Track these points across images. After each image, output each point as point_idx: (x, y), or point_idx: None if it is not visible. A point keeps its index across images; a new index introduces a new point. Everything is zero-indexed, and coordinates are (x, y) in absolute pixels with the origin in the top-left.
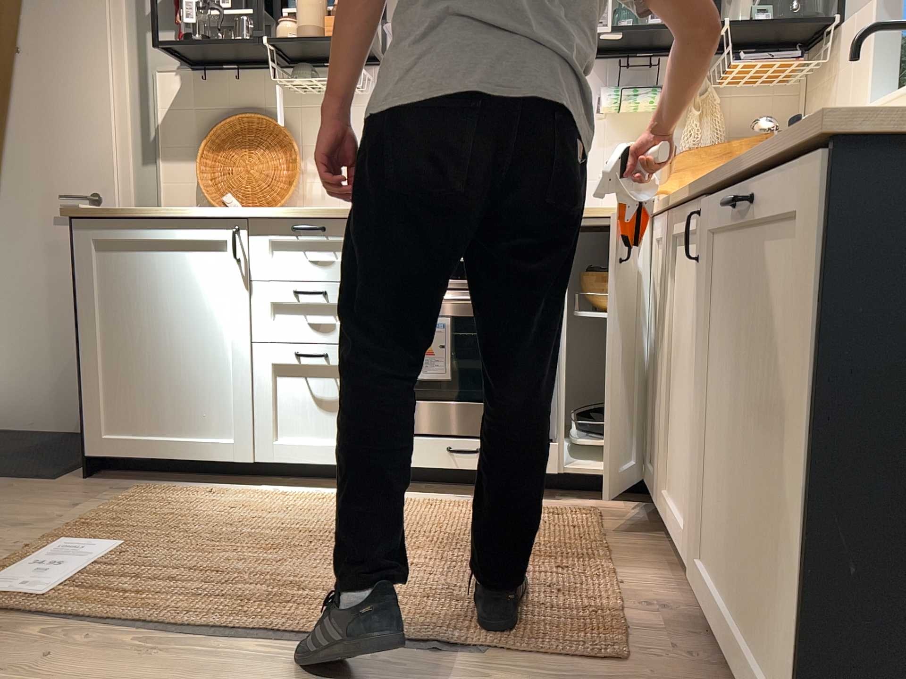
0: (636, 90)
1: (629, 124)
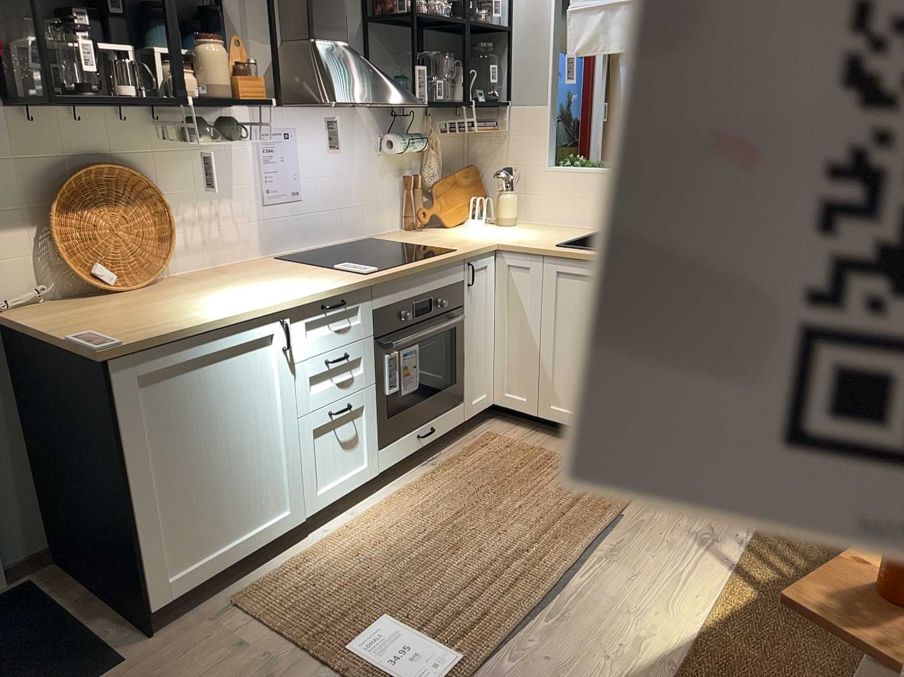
0: (414, 139)
1: (395, 158)
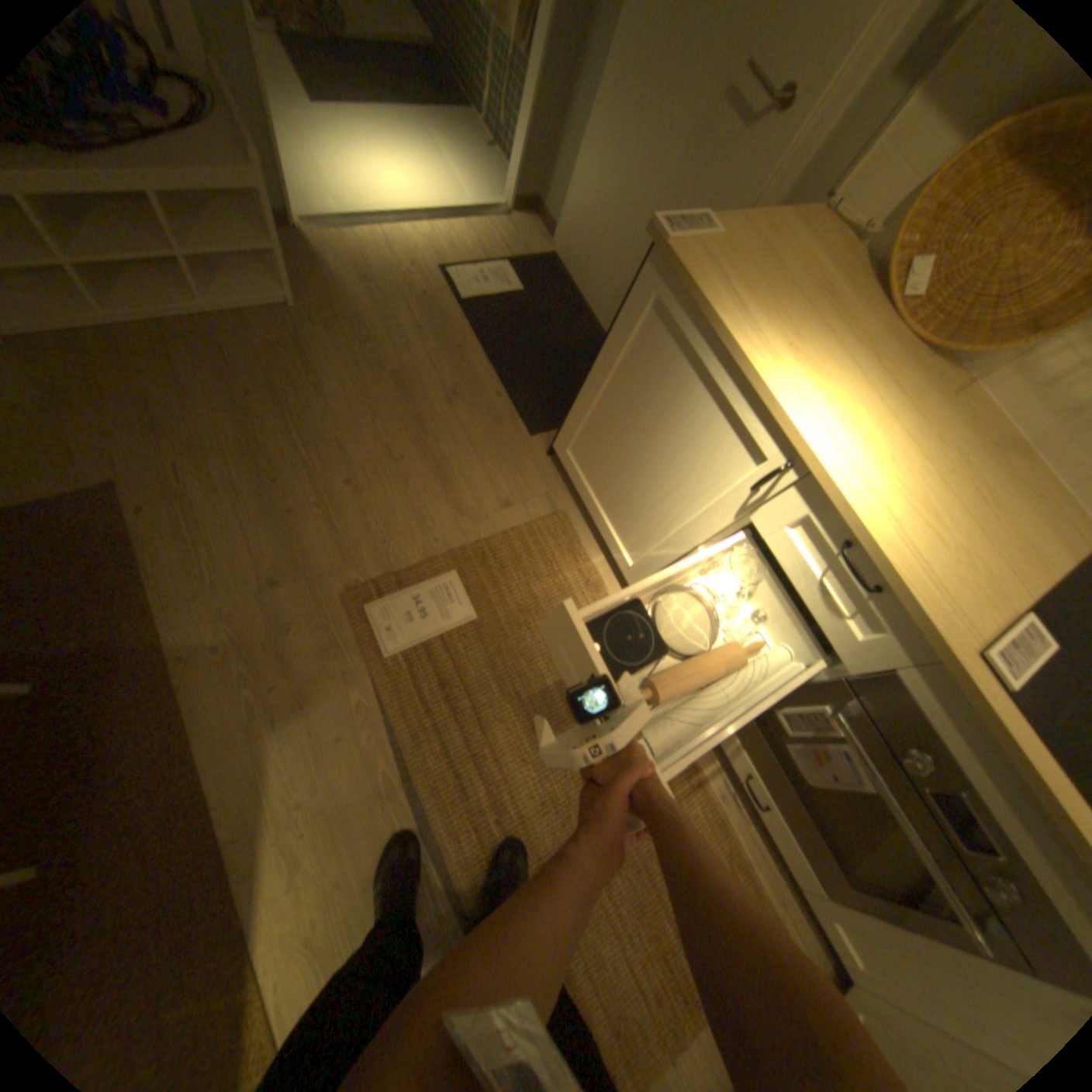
0: None
1: None
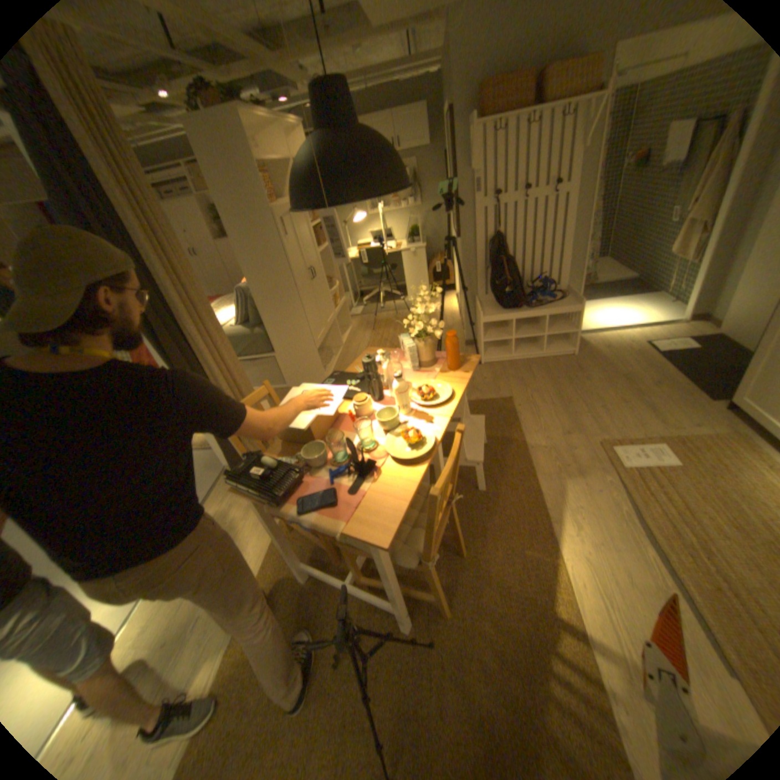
0: None
1: None
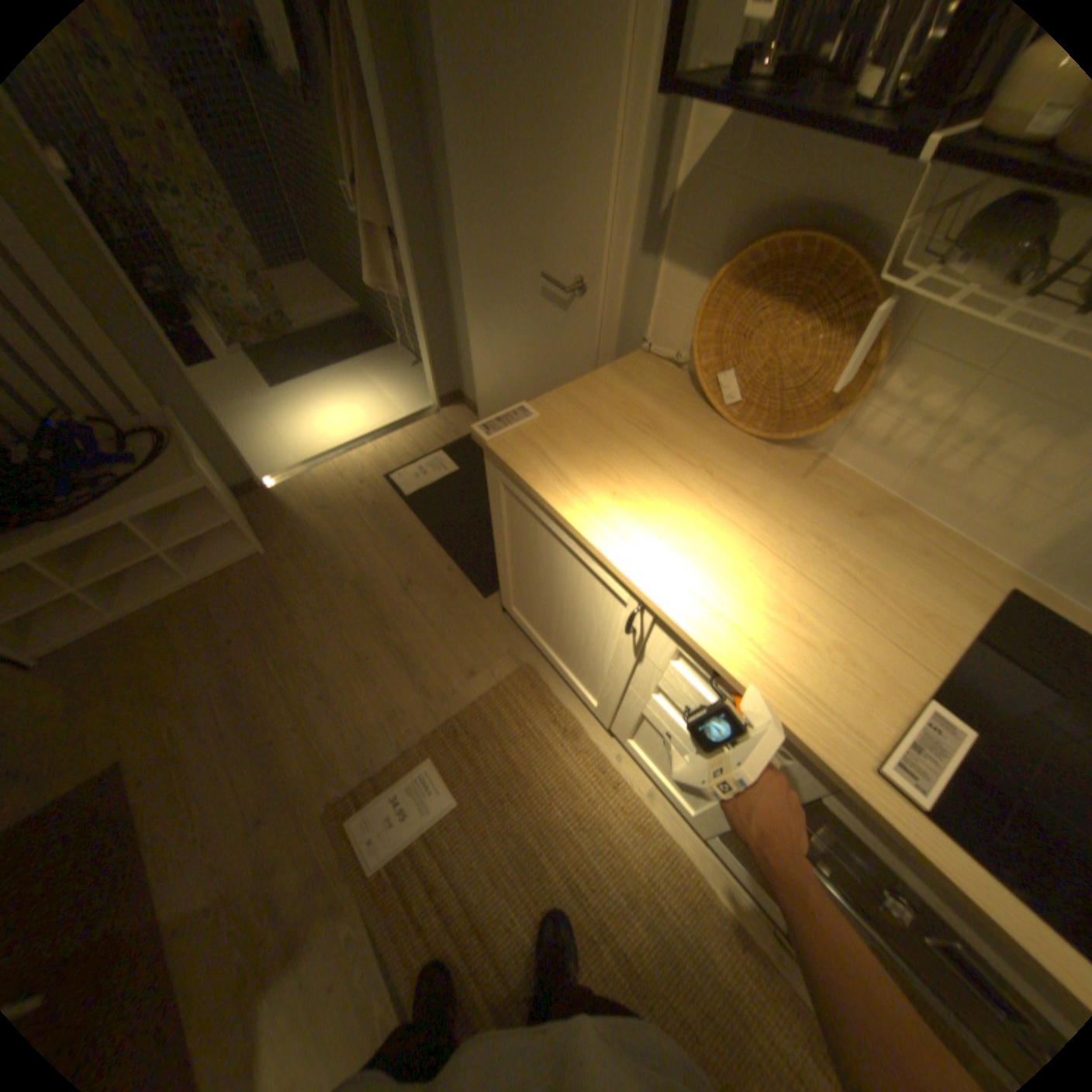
0: None
1: None
